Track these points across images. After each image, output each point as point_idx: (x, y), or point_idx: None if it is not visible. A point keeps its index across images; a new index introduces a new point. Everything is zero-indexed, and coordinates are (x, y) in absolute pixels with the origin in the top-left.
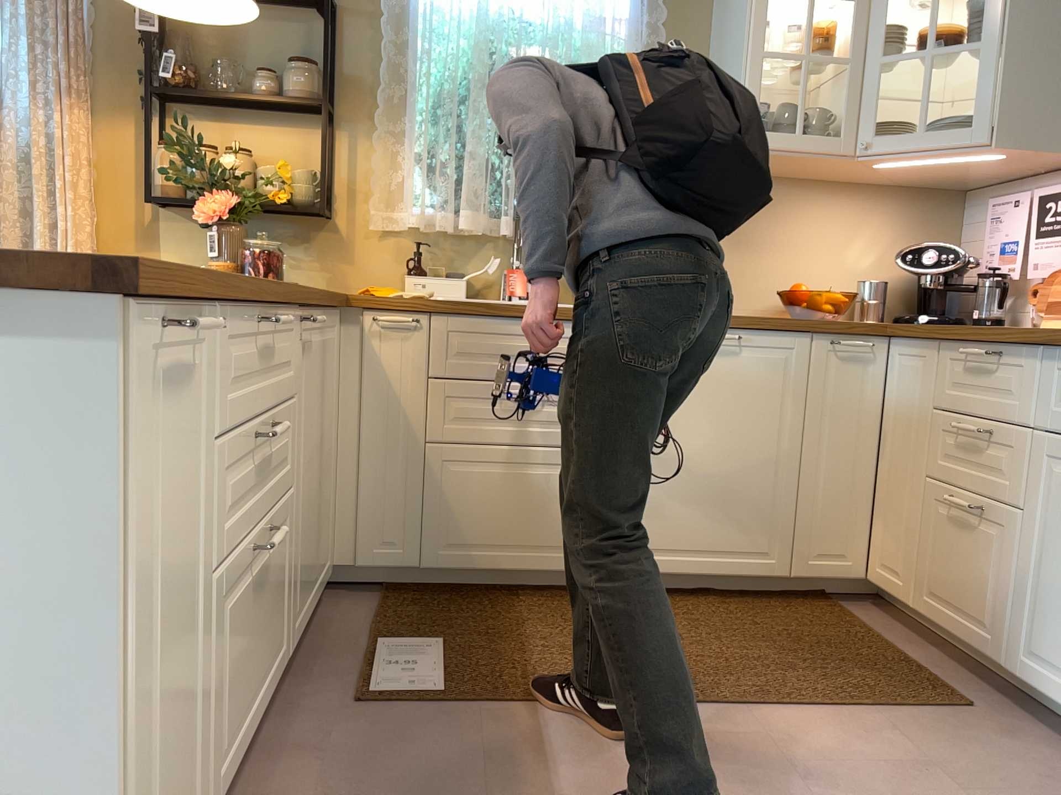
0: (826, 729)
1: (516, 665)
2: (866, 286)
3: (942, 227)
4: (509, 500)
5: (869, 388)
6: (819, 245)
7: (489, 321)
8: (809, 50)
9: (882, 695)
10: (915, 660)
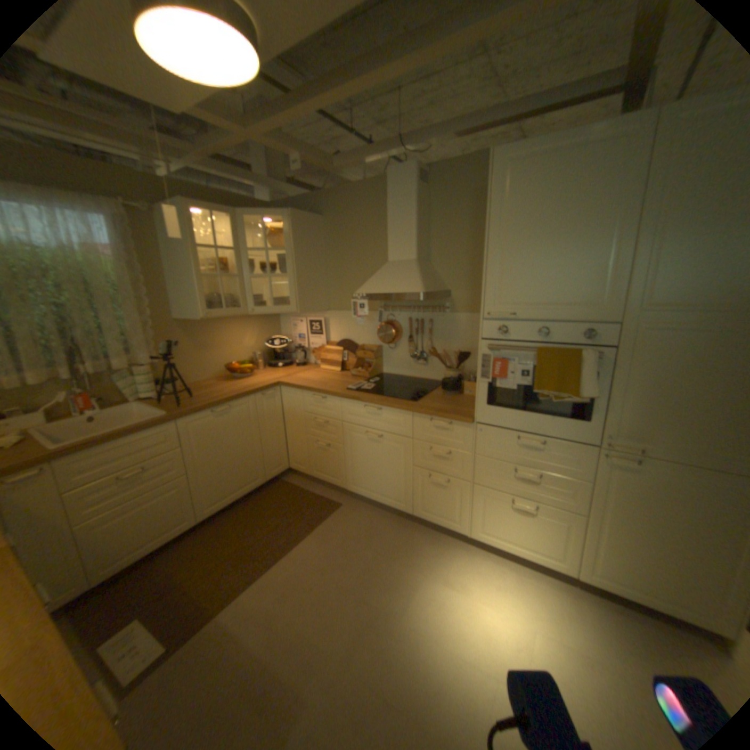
0: (312, 545)
1: (186, 604)
2: (255, 356)
3: (272, 325)
4: (135, 526)
5: (275, 406)
6: (231, 342)
7: (94, 450)
8: (212, 266)
9: (317, 517)
10: (316, 494)
